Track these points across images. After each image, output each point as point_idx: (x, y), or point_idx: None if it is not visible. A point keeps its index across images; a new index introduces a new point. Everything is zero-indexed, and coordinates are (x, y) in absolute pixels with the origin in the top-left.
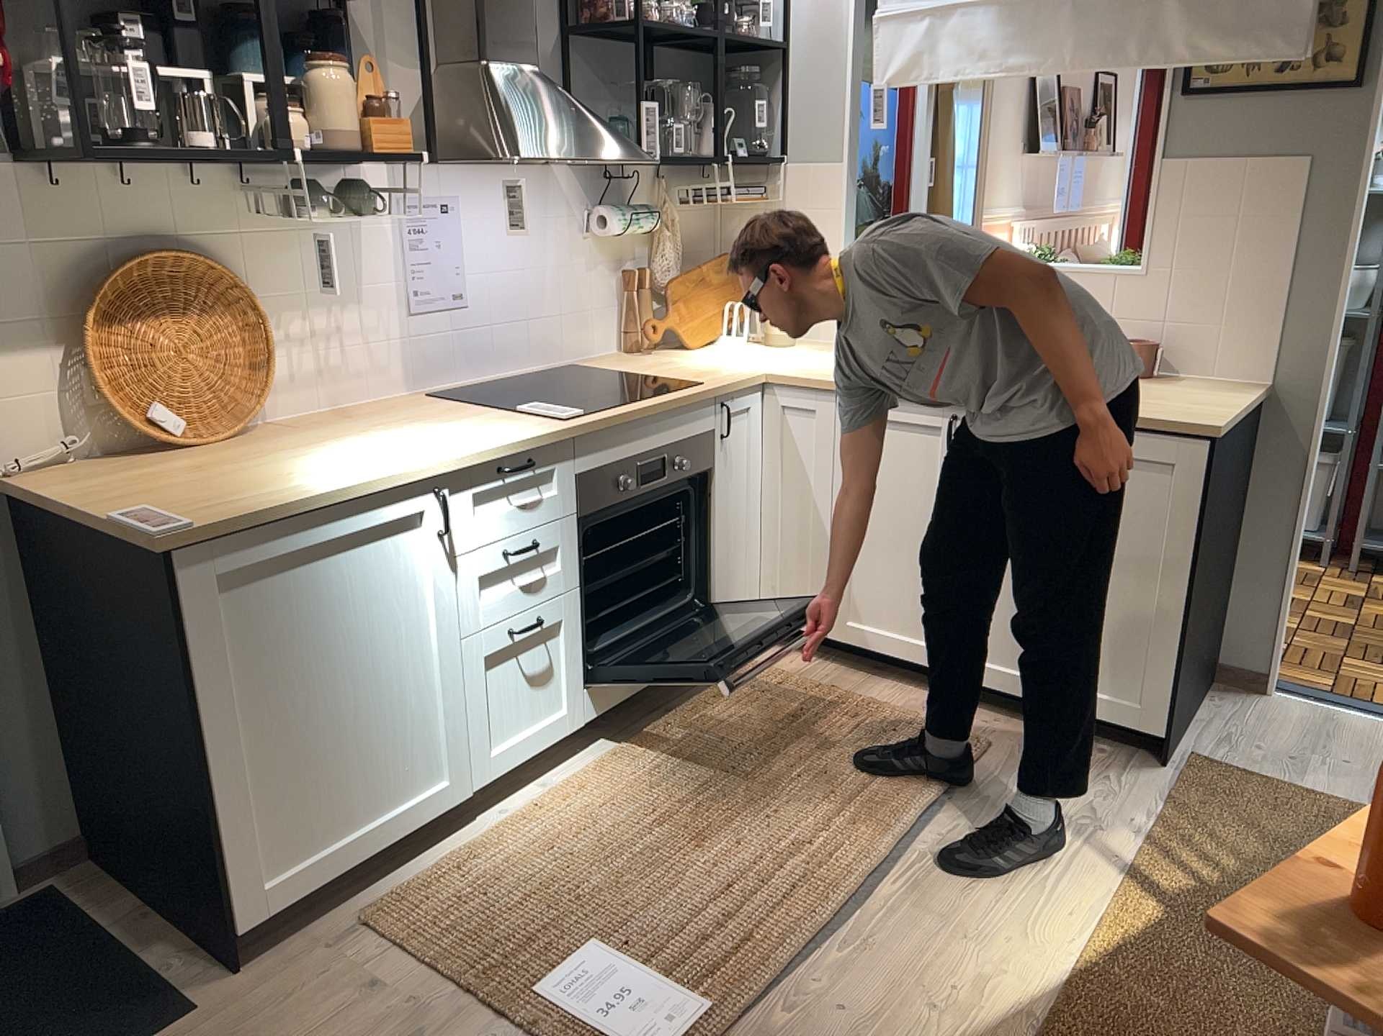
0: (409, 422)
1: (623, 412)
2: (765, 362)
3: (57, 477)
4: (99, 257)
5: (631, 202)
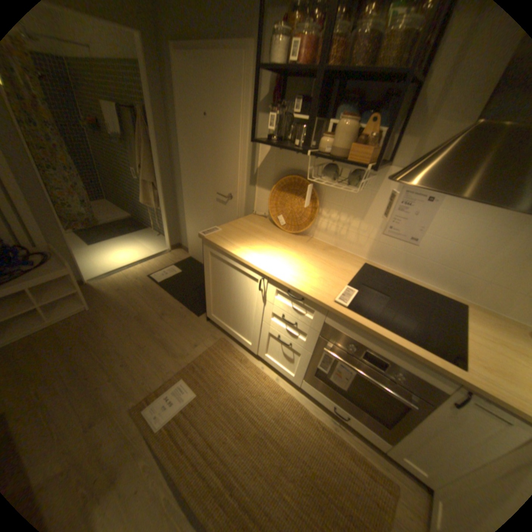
0: (322, 261)
1: (362, 324)
2: None
3: (255, 218)
4: (288, 171)
5: None
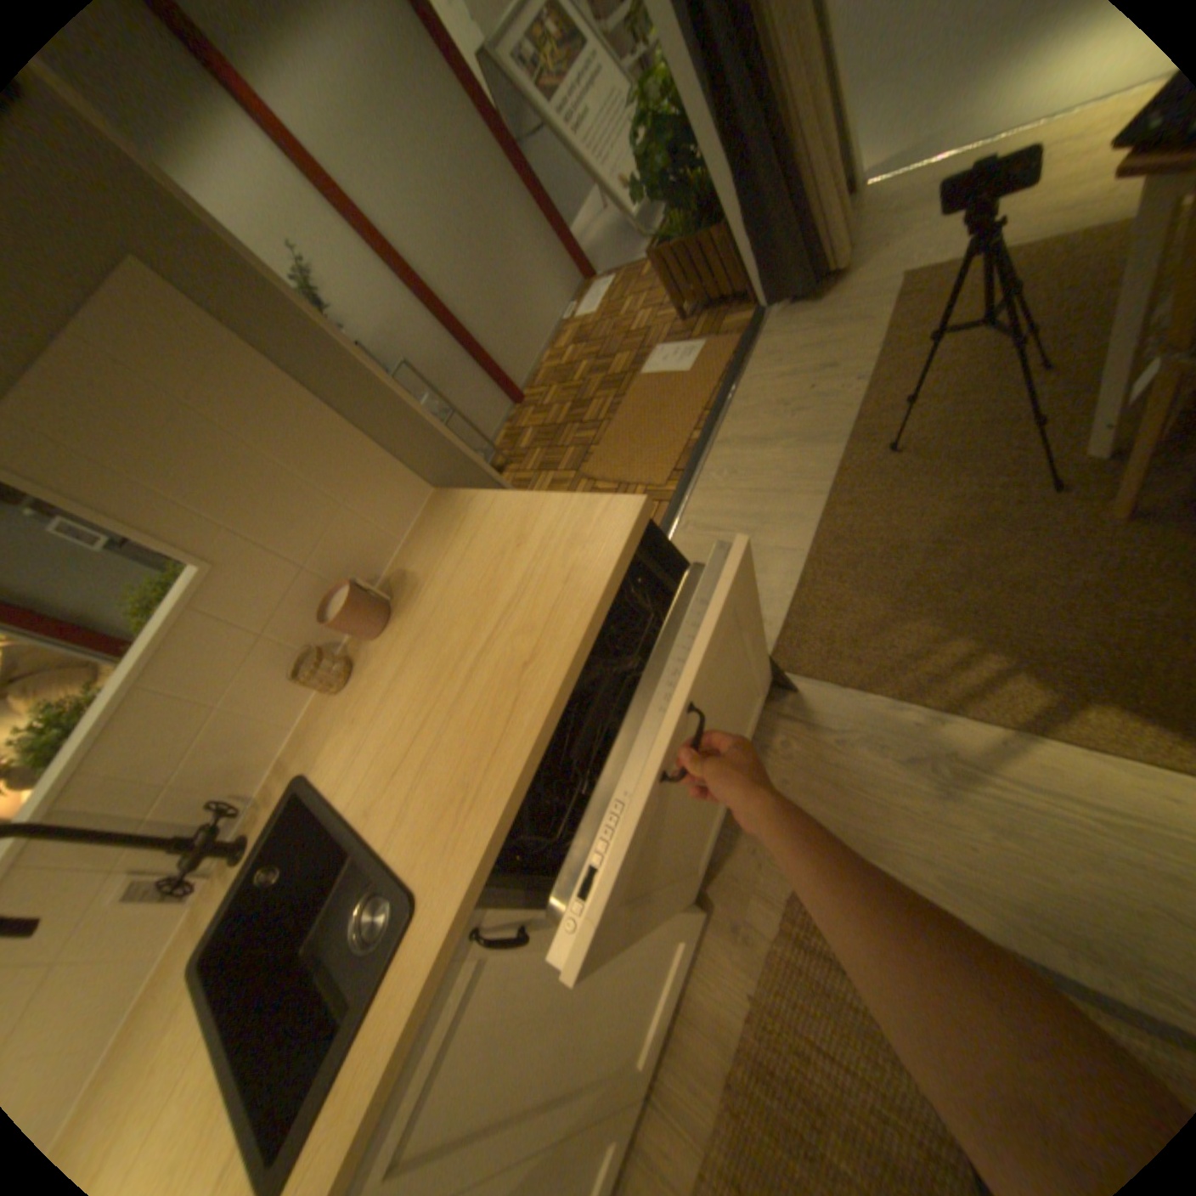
0: None
1: None
2: None
3: None
4: None
5: None
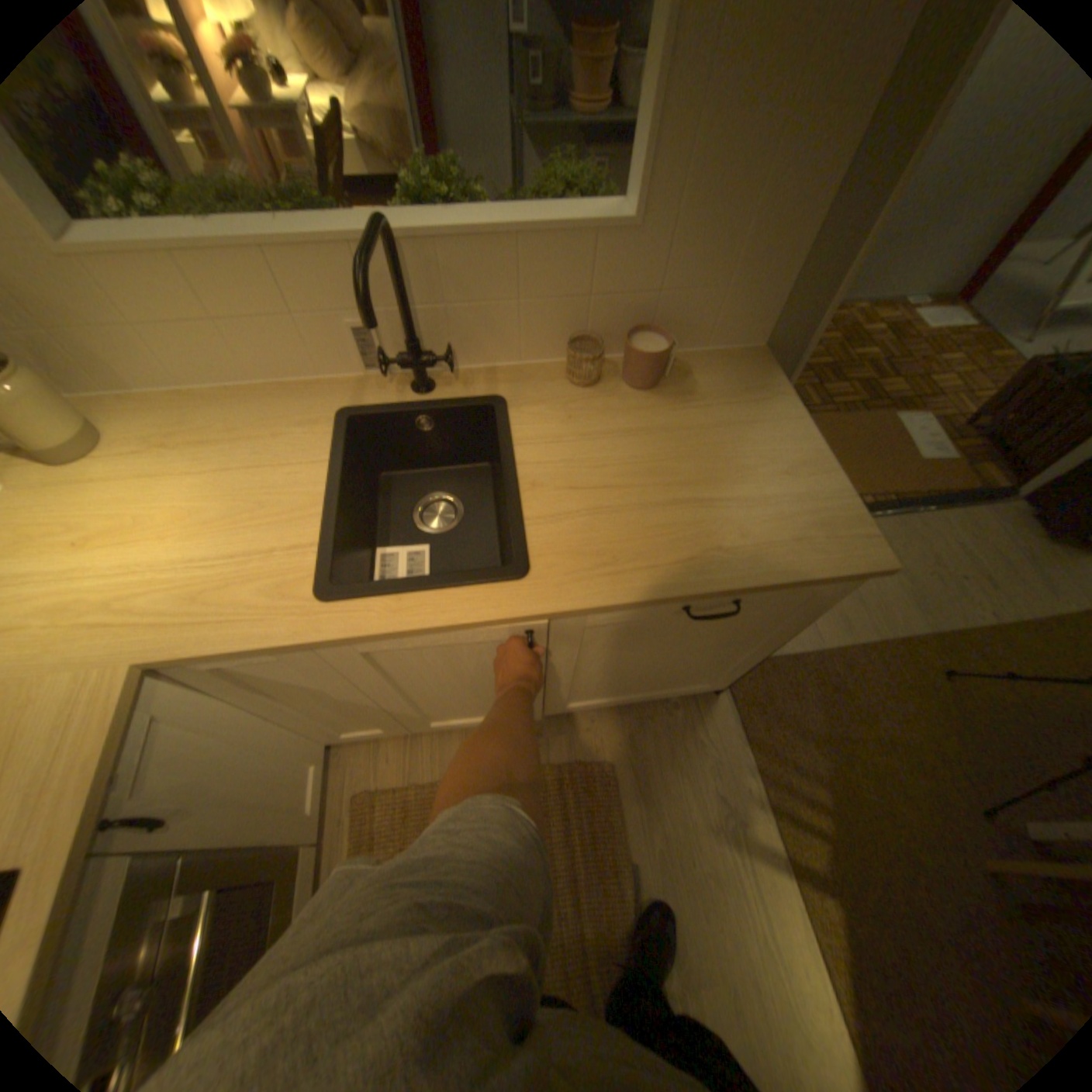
0: None
1: None
2: (89, 596)
3: None
4: None
5: None
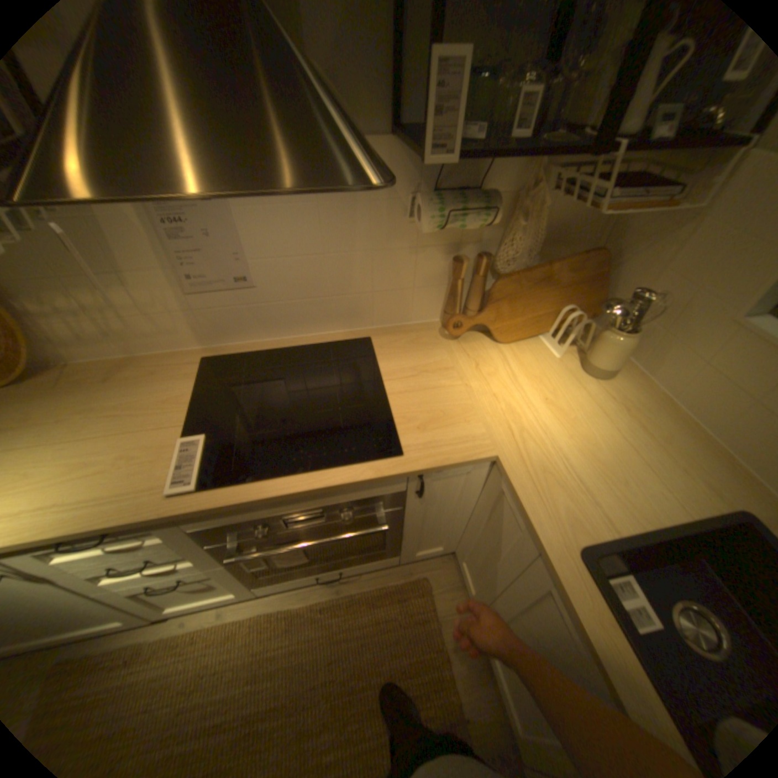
0: (108, 415)
1: (236, 503)
2: (524, 422)
3: None
4: None
5: (488, 179)
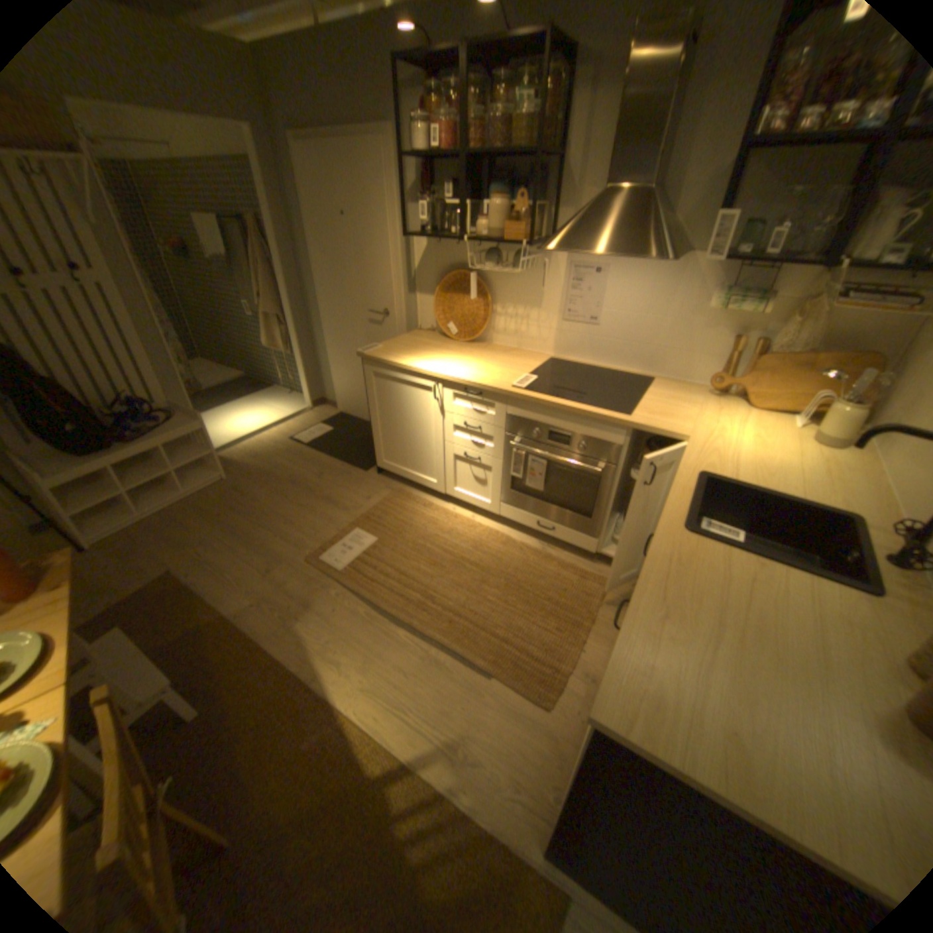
0: (501, 362)
1: (537, 399)
2: (726, 436)
3: (420, 333)
4: (450, 268)
5: (778, 287)
